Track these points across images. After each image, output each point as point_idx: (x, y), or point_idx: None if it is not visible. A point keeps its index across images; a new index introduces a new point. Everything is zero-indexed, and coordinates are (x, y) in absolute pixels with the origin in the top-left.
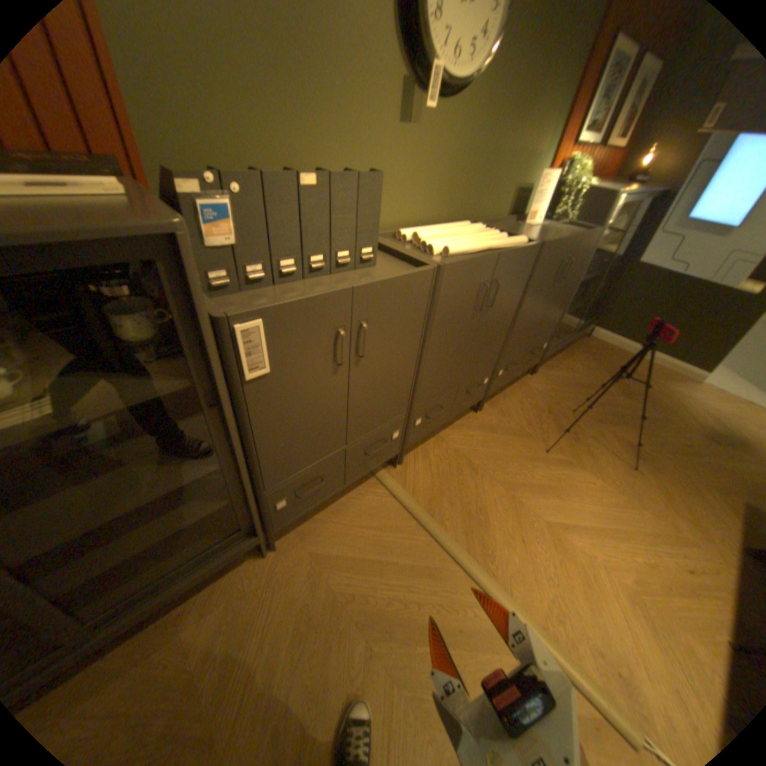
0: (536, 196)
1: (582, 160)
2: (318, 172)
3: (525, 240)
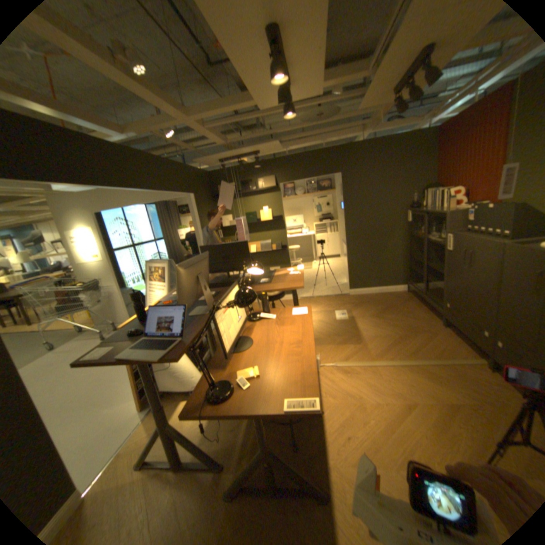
0: None
1: None
2: (495, 203)
3: None
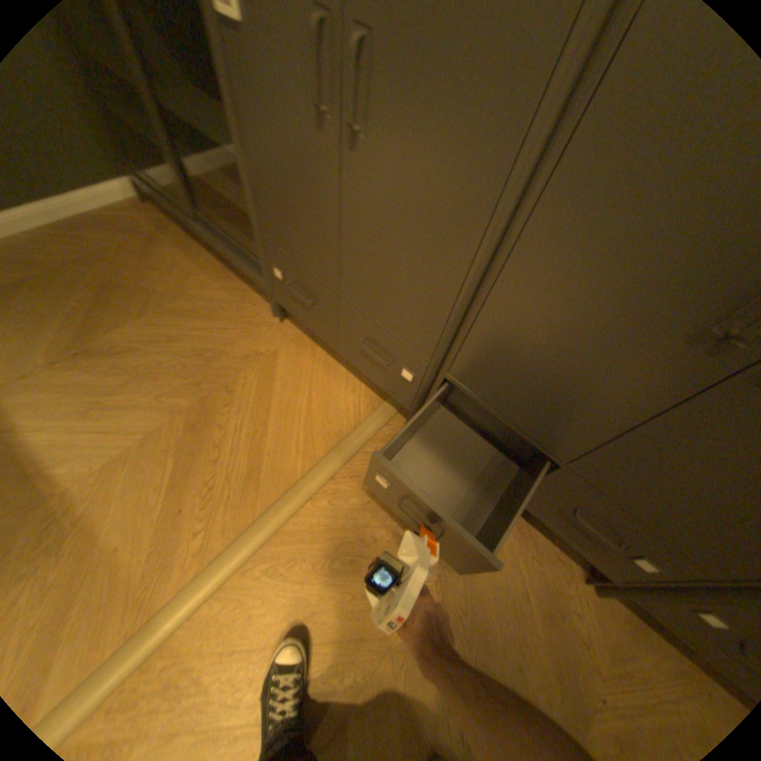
0: None
1: None
2: None
3: None
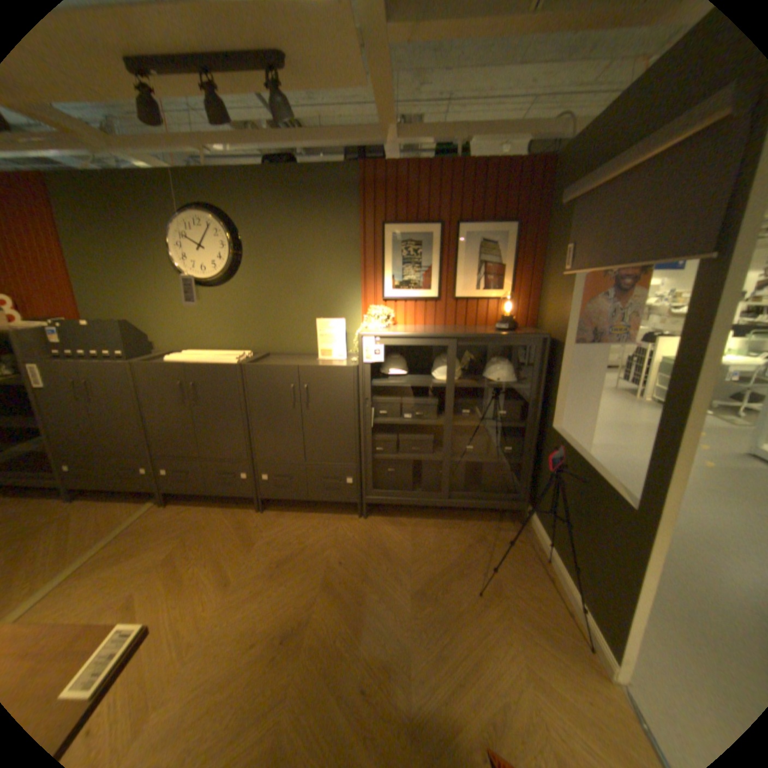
0: (320, 338)
1: (372, 312)
2: (88, 321)
3: (234, 362)
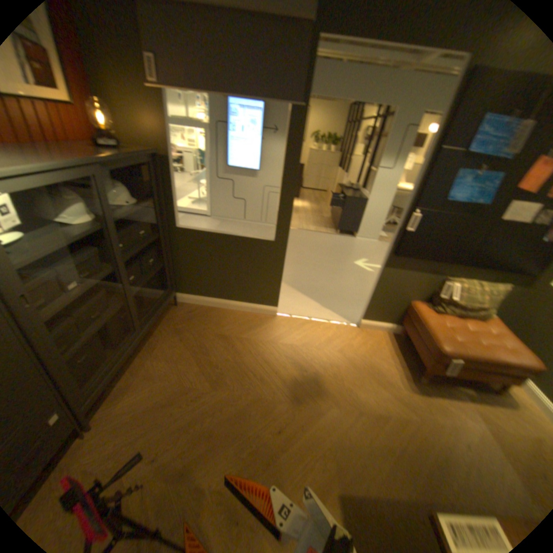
0: None
1: None
2: None
3: None
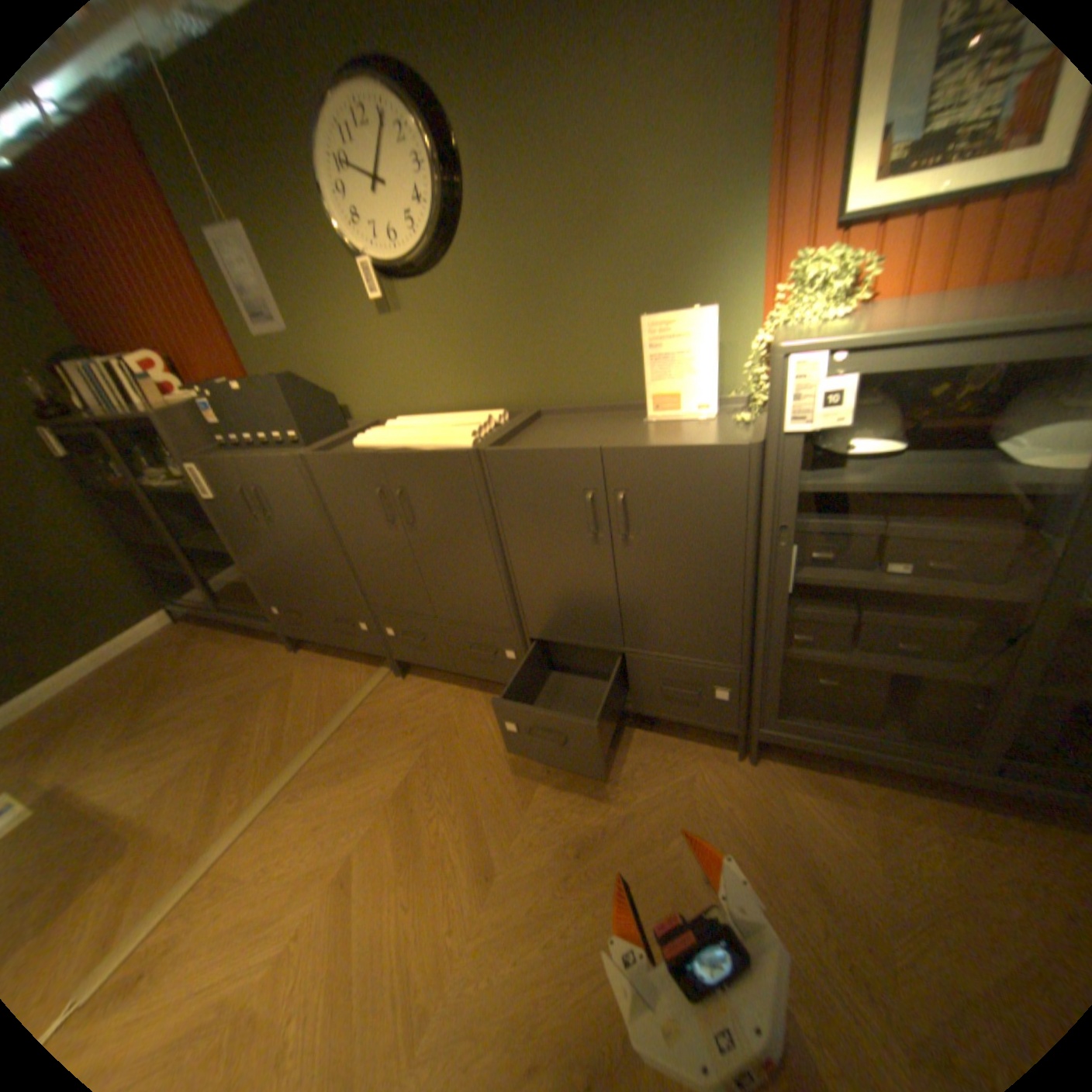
0: (651, 365)
1: (807, 267)
2: (237, 380)
3: (467, 444)
